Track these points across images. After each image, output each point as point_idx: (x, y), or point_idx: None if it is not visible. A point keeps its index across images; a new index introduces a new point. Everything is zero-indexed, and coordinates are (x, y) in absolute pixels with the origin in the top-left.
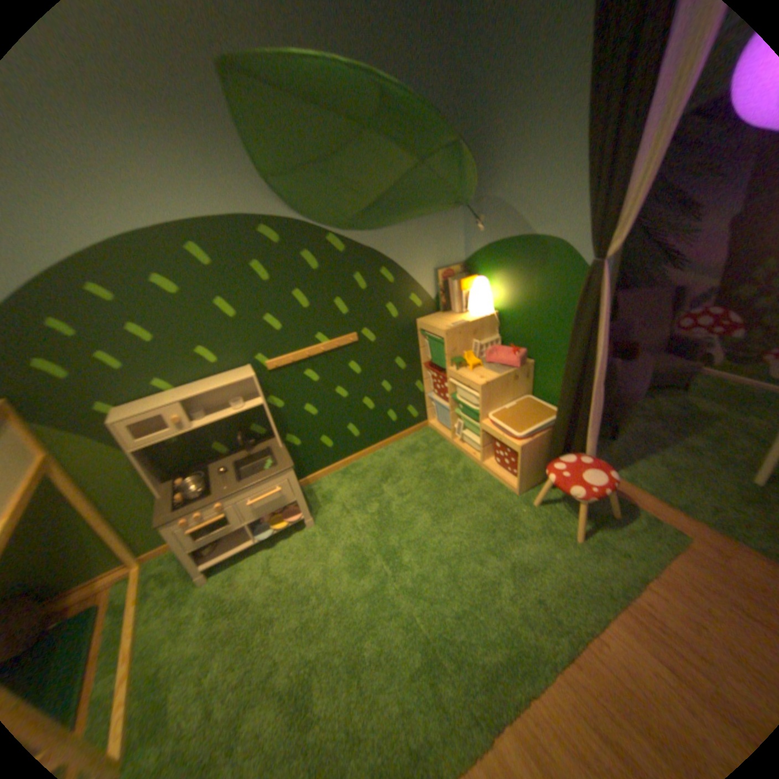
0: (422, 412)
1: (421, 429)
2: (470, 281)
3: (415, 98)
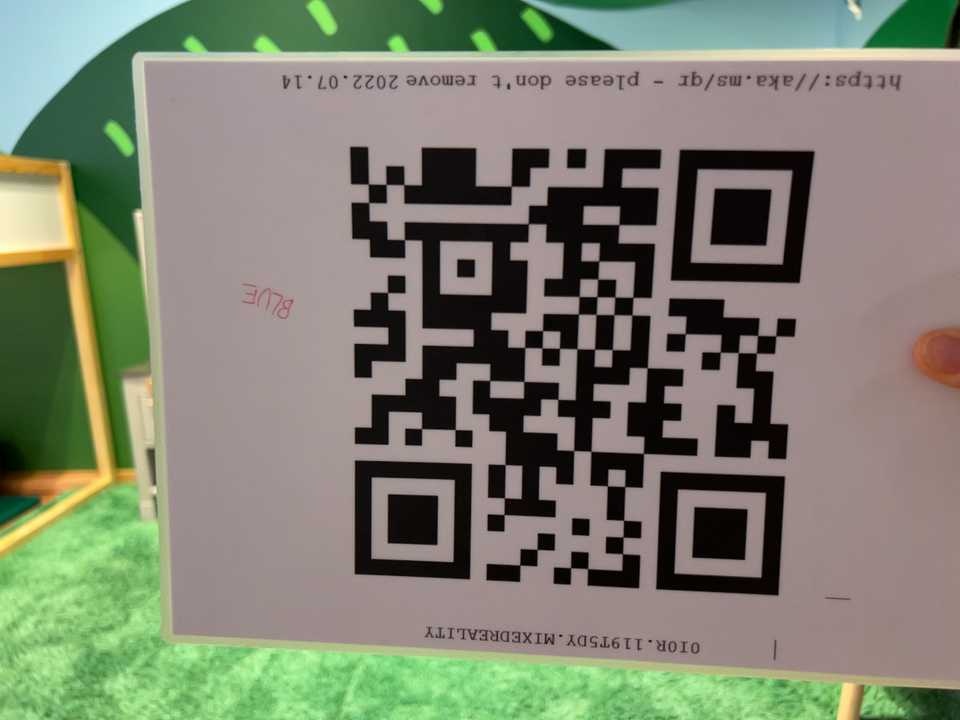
0: None
1: None
2: None
3: None
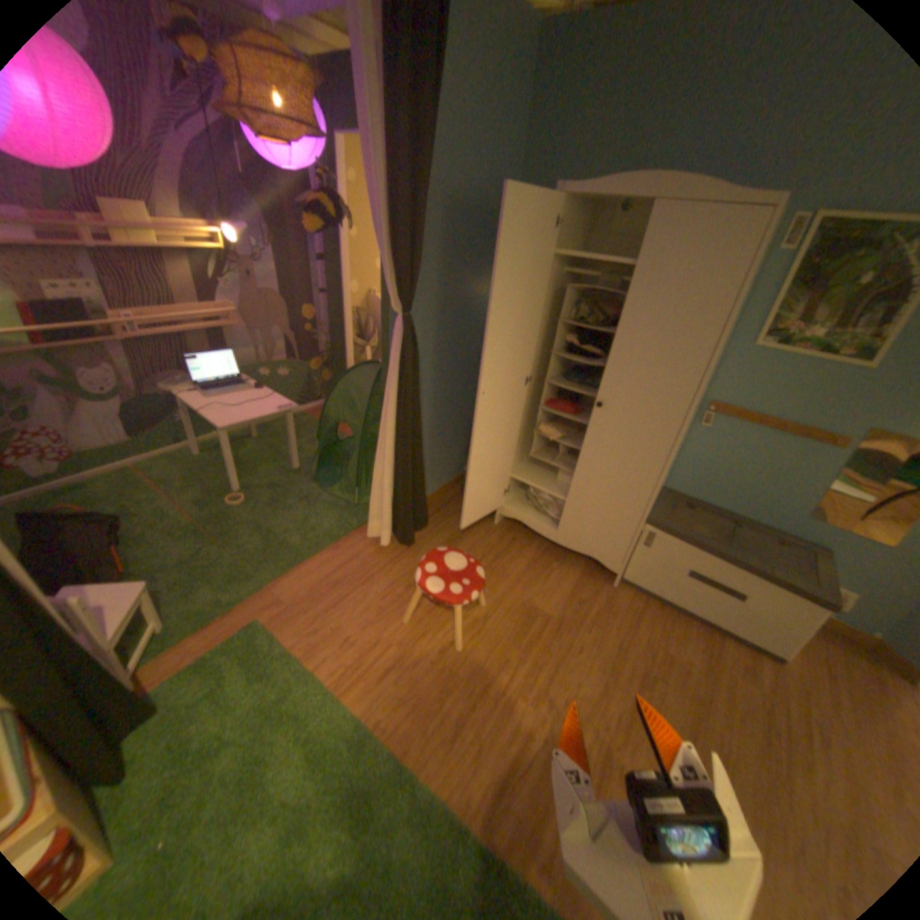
0: None
1: None
2: None
3: None
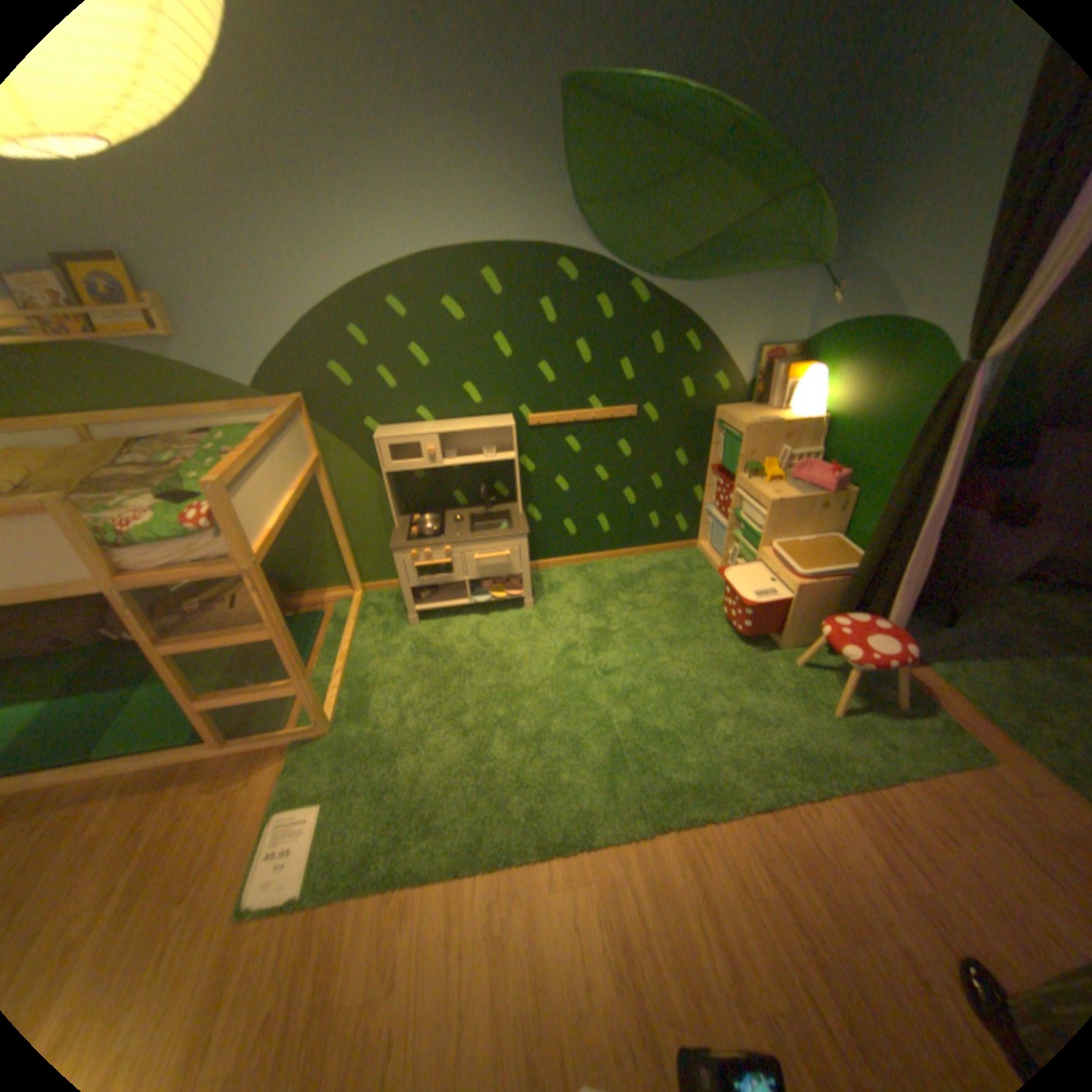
0: (693, 528)
1: (686, 548)
2: (803, 369)
3: (766, 130)
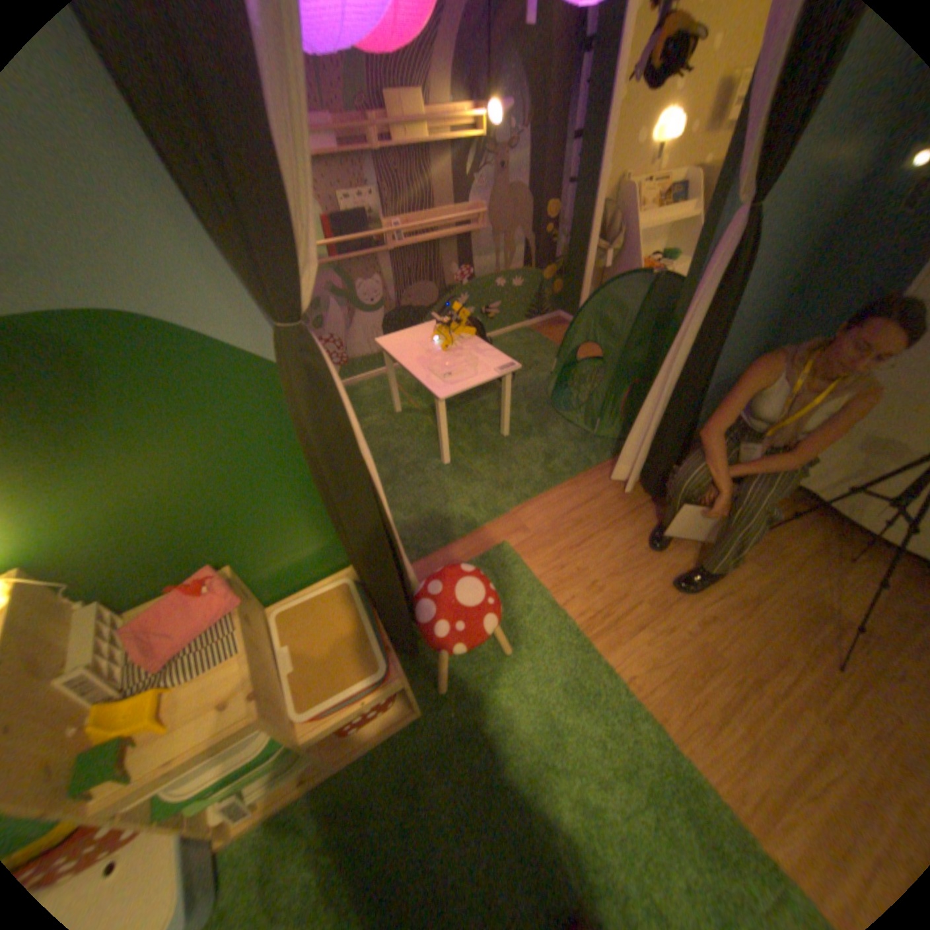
0: None
1: None
2: None
3: None
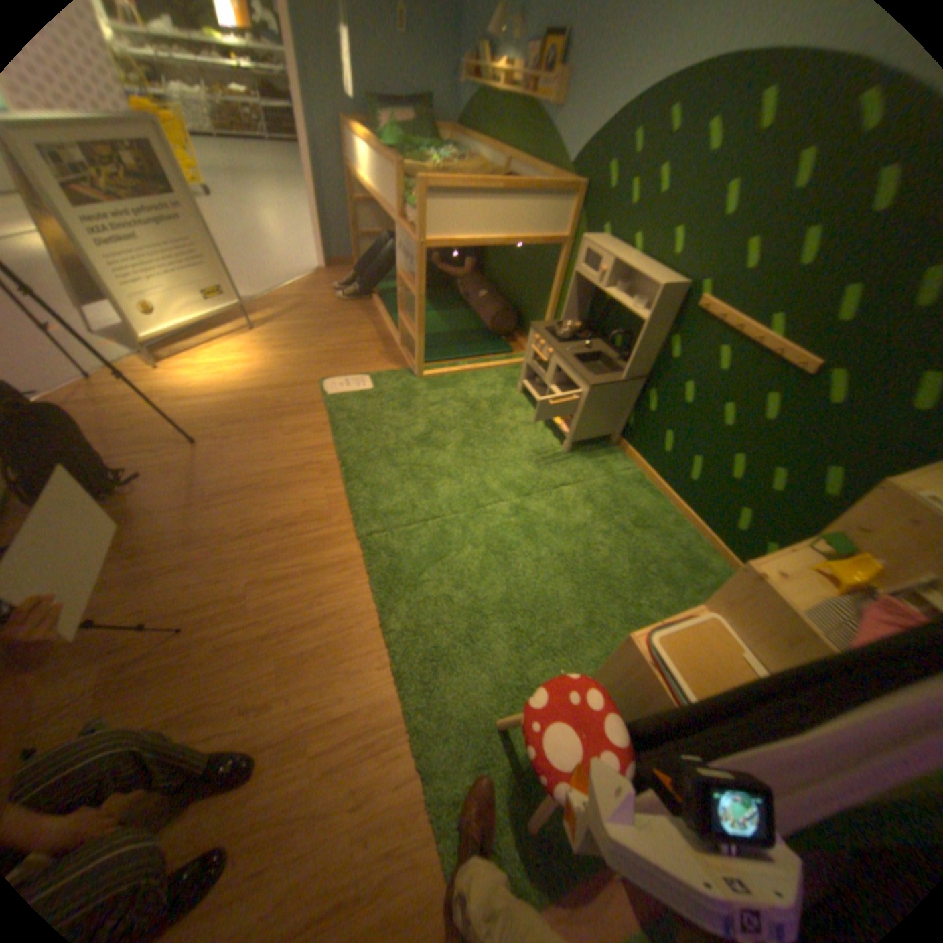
0: None
1: None
2: None
3: None
